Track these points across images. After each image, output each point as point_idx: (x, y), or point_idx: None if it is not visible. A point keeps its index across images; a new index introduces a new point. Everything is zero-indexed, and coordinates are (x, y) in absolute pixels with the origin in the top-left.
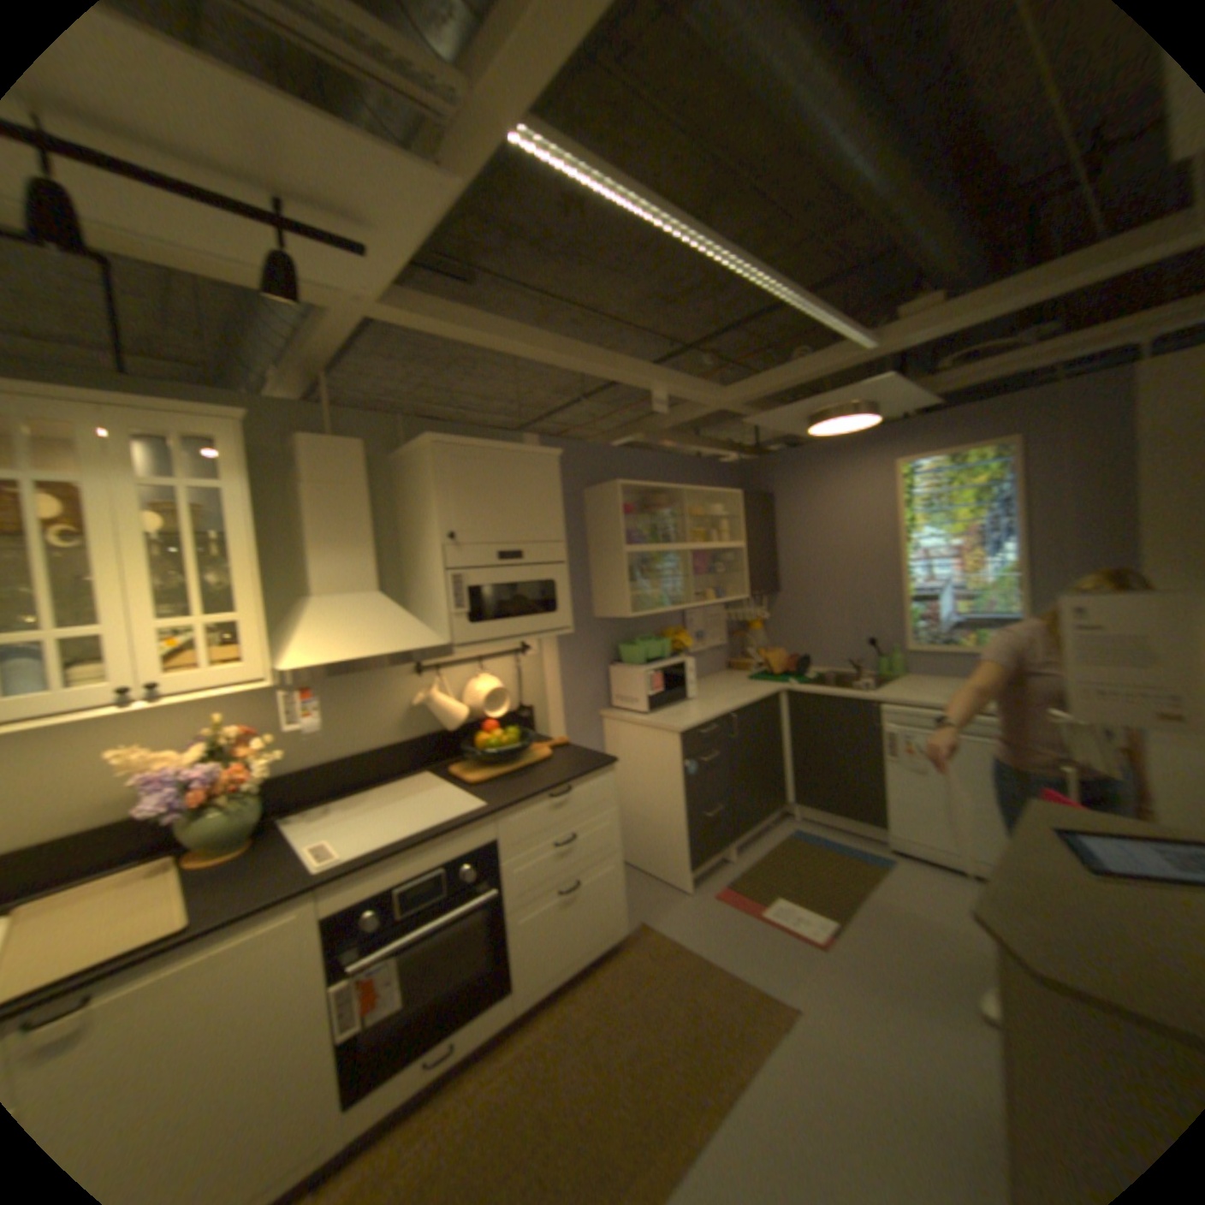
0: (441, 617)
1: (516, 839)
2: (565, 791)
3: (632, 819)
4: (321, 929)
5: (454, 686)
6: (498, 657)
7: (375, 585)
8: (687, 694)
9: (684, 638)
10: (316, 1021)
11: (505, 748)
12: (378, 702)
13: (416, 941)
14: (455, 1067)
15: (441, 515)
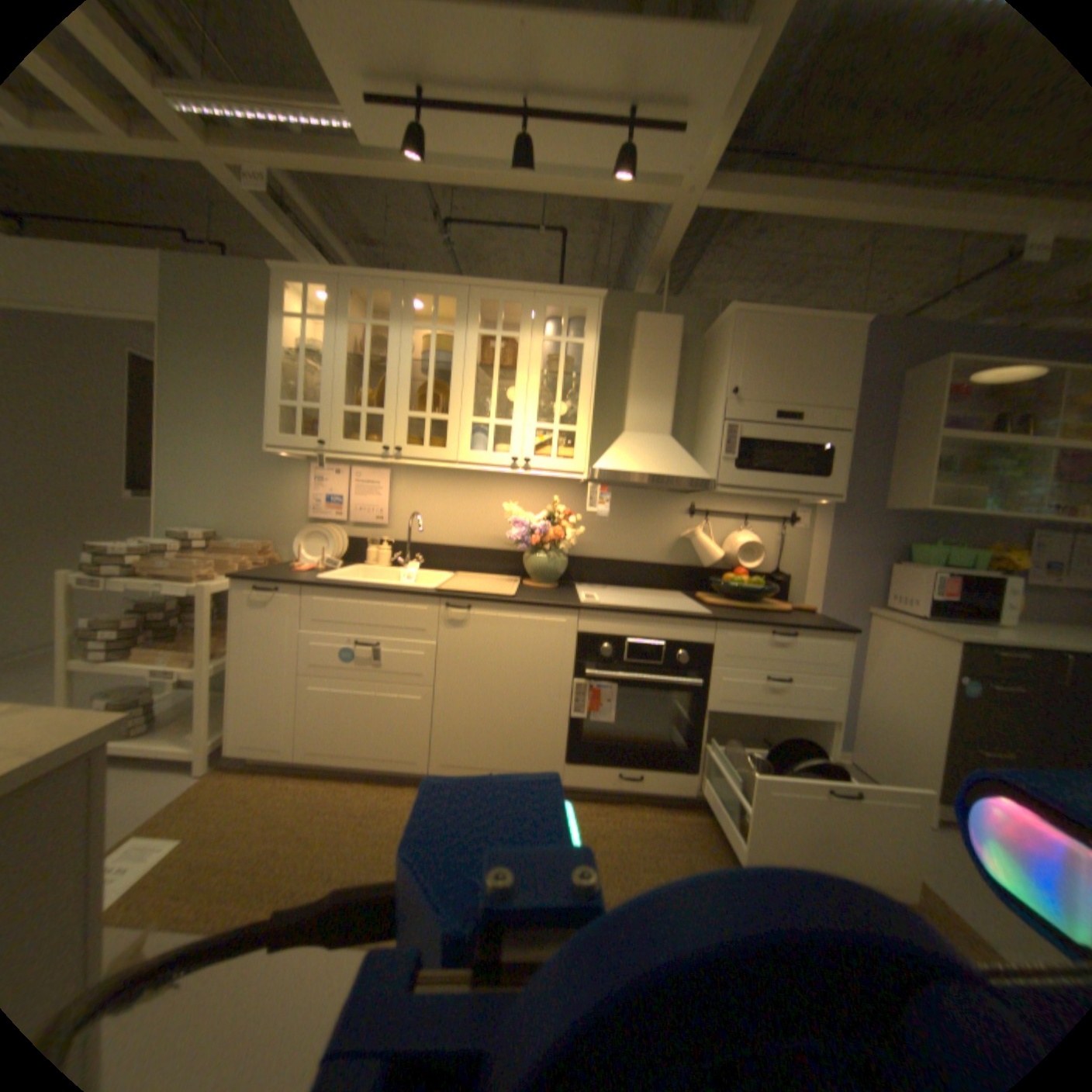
0: (710, 460)
1: (729, 651)
2: (788, 633)
3: (879, 726)
4: (575, 637)
5: (715, 533)
6: (761, 519)
7: (665, 429)
8: (996, 616)
9: (1016, 556)
10: (561, 693)
11: (744, 589)
12: (652, 527)
13: (630, 678)
14: (639, 794)
15: (726, 372)
